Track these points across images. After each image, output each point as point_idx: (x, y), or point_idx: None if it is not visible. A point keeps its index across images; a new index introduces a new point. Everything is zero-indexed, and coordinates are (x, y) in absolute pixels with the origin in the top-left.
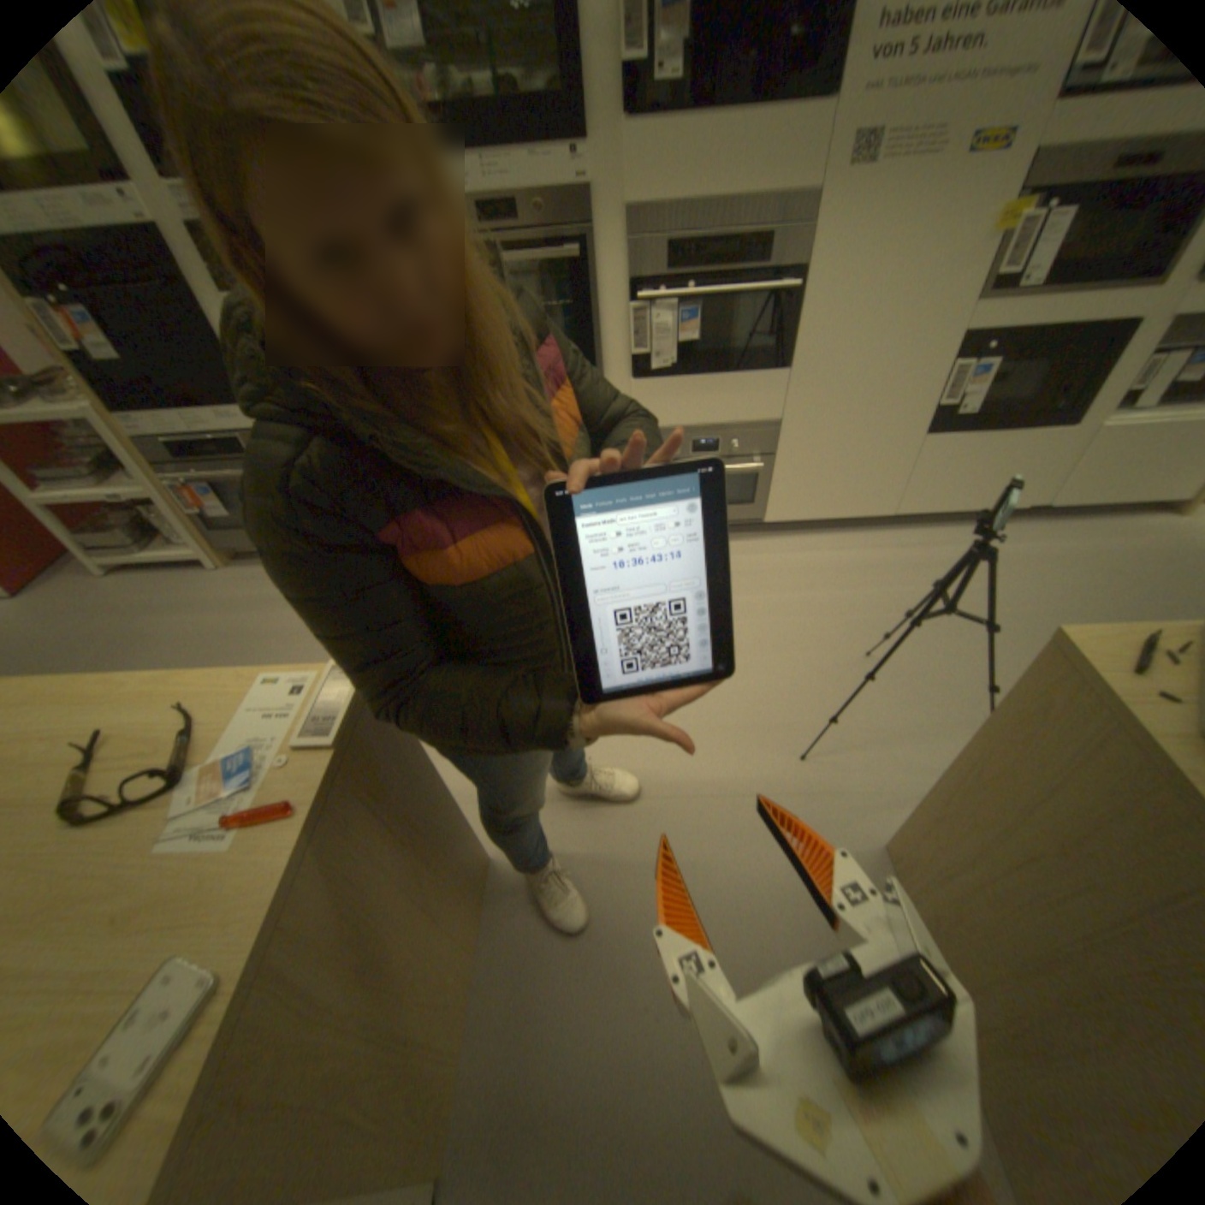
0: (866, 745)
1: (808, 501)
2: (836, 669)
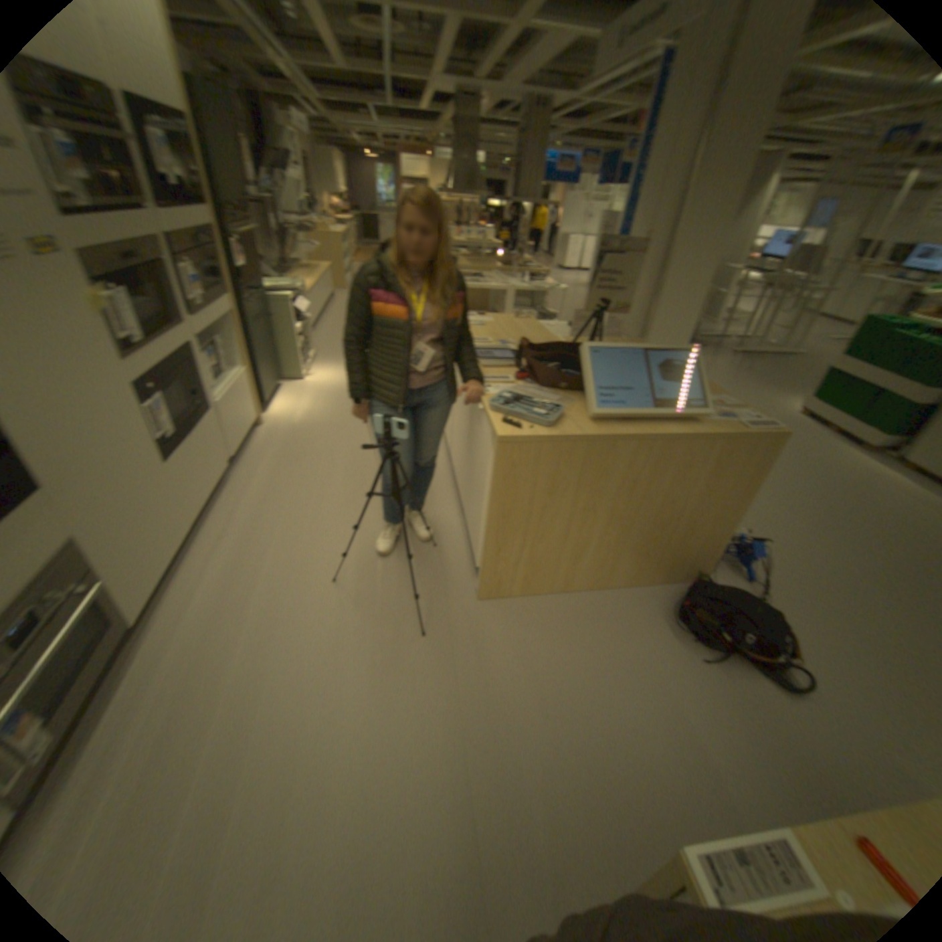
0: (408, 599)
1: (145, 574)
2: (341, 605)
